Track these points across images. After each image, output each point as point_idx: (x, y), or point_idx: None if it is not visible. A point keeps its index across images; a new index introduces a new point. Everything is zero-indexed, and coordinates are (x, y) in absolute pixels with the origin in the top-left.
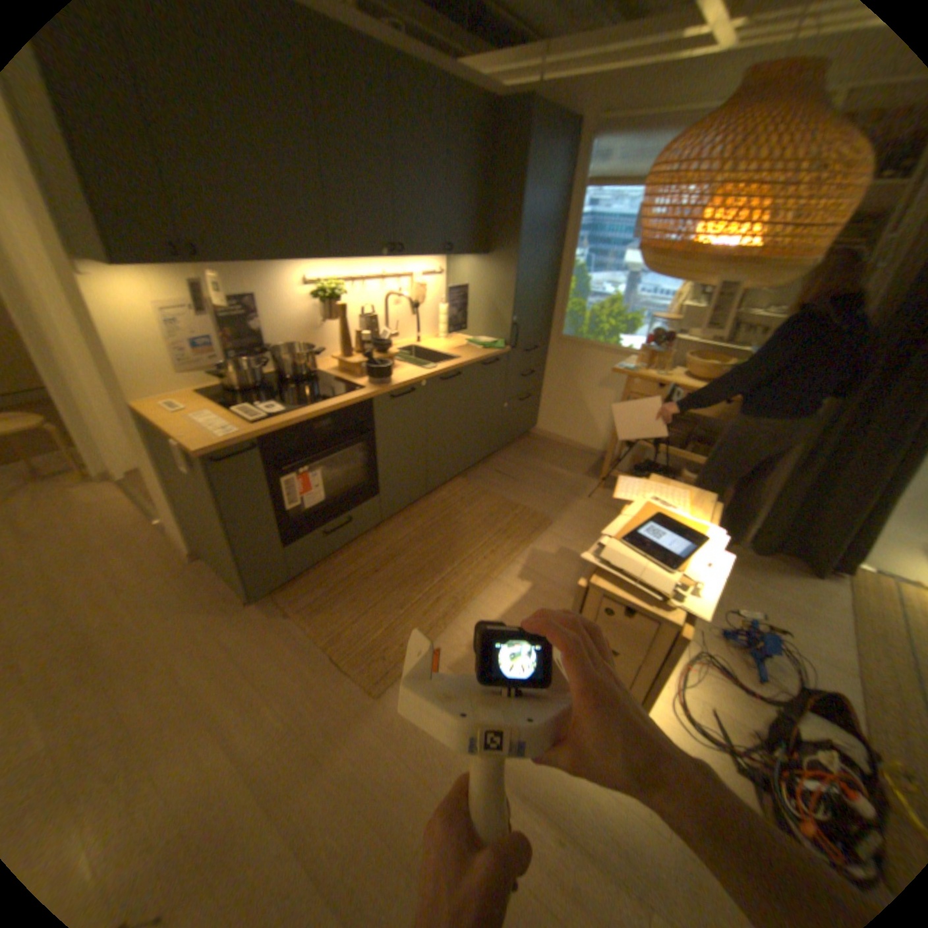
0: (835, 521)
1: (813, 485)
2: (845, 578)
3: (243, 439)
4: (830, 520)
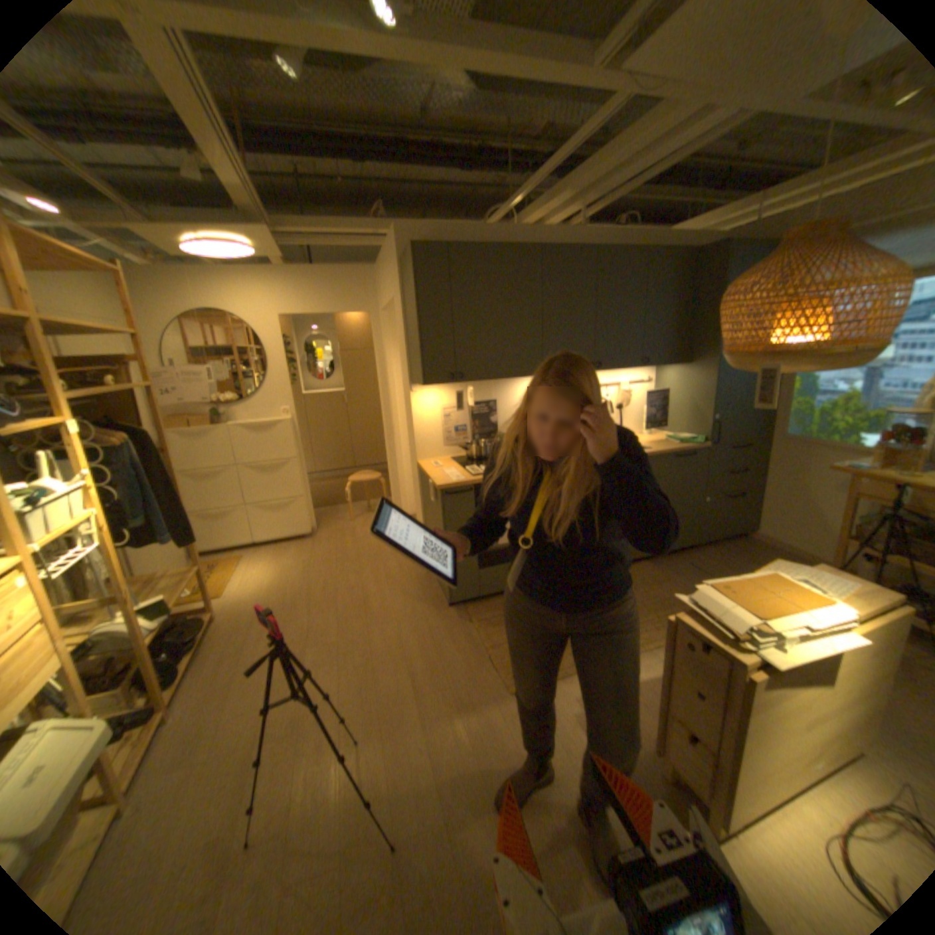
0: None
1: None
2: None
3: (464, 485)
4: None
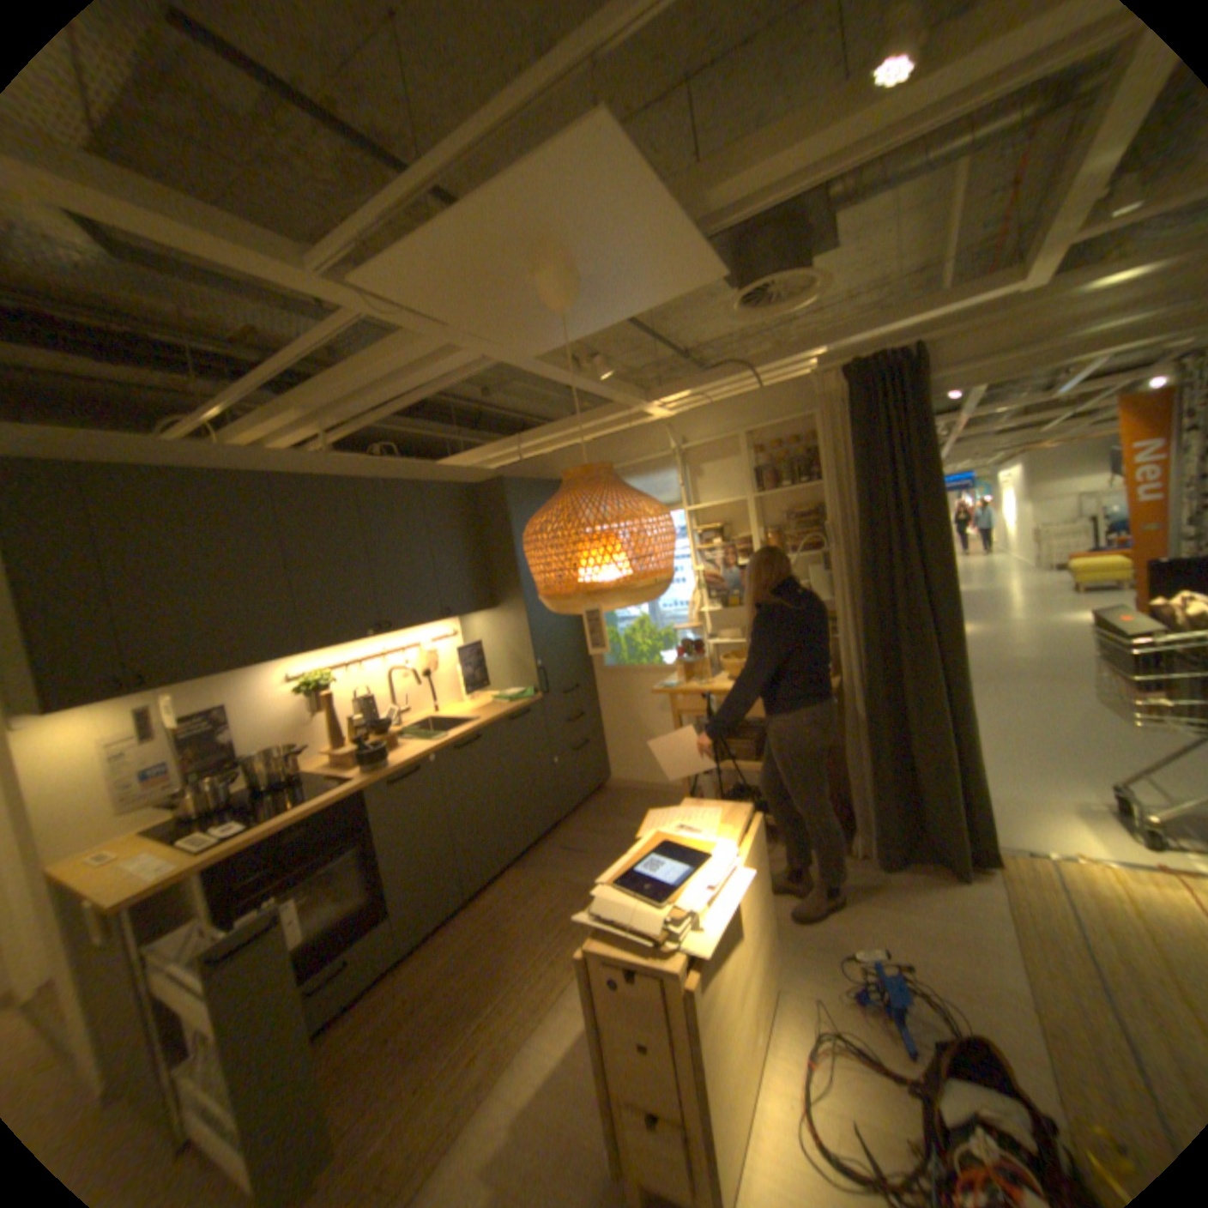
0: (934, 803)
1: (890, 766)
2: (995, 875)
3: (178, 880)
4: (929, 803)
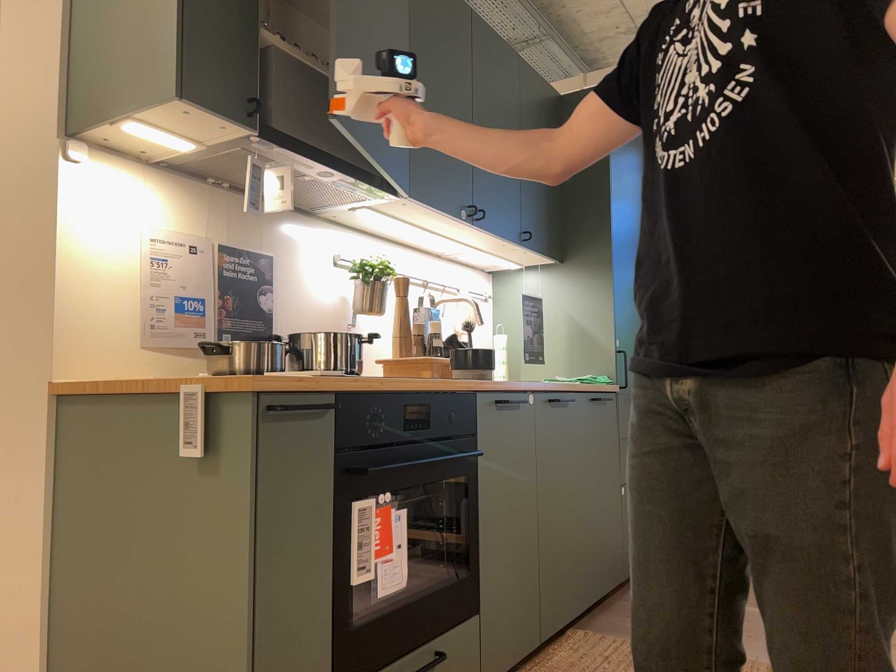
0: None
1: None
2: None
3: (318, 386)
4: None
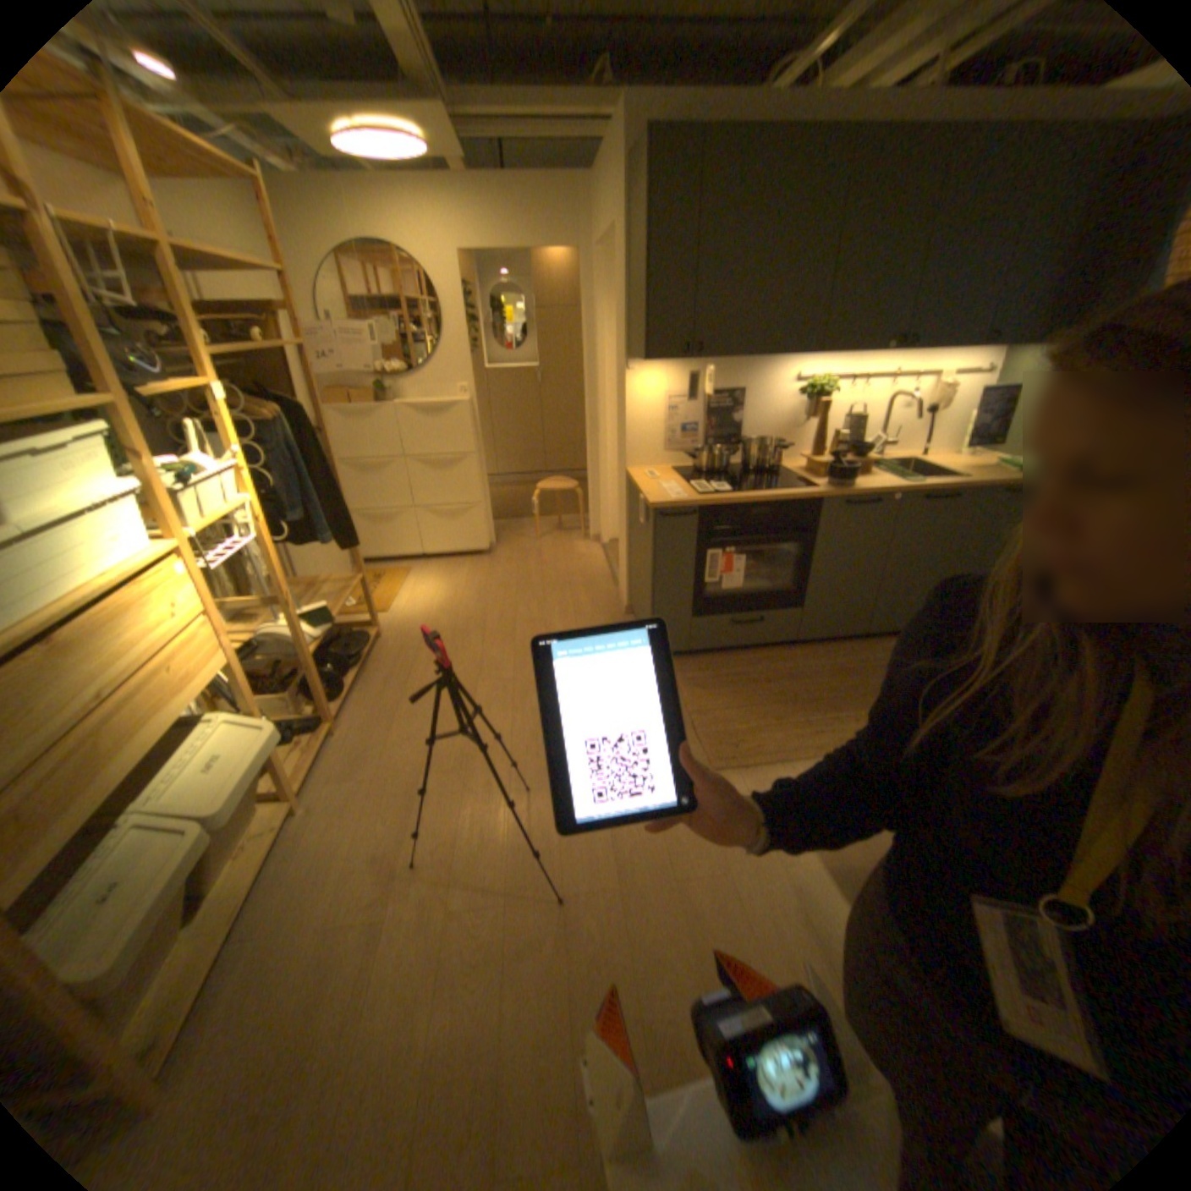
0: None
1: None
2: None
3: (686, 505)
4: None
